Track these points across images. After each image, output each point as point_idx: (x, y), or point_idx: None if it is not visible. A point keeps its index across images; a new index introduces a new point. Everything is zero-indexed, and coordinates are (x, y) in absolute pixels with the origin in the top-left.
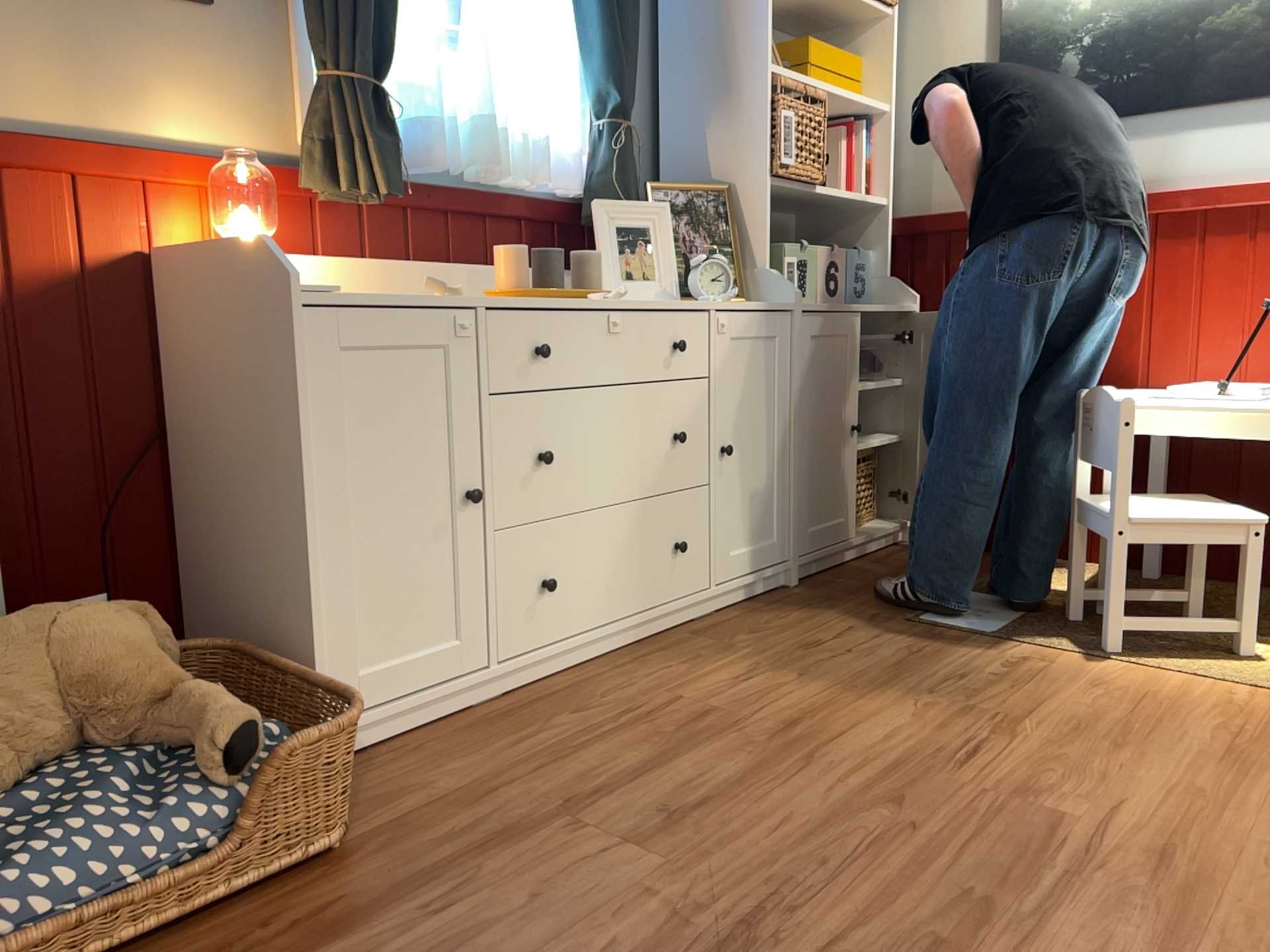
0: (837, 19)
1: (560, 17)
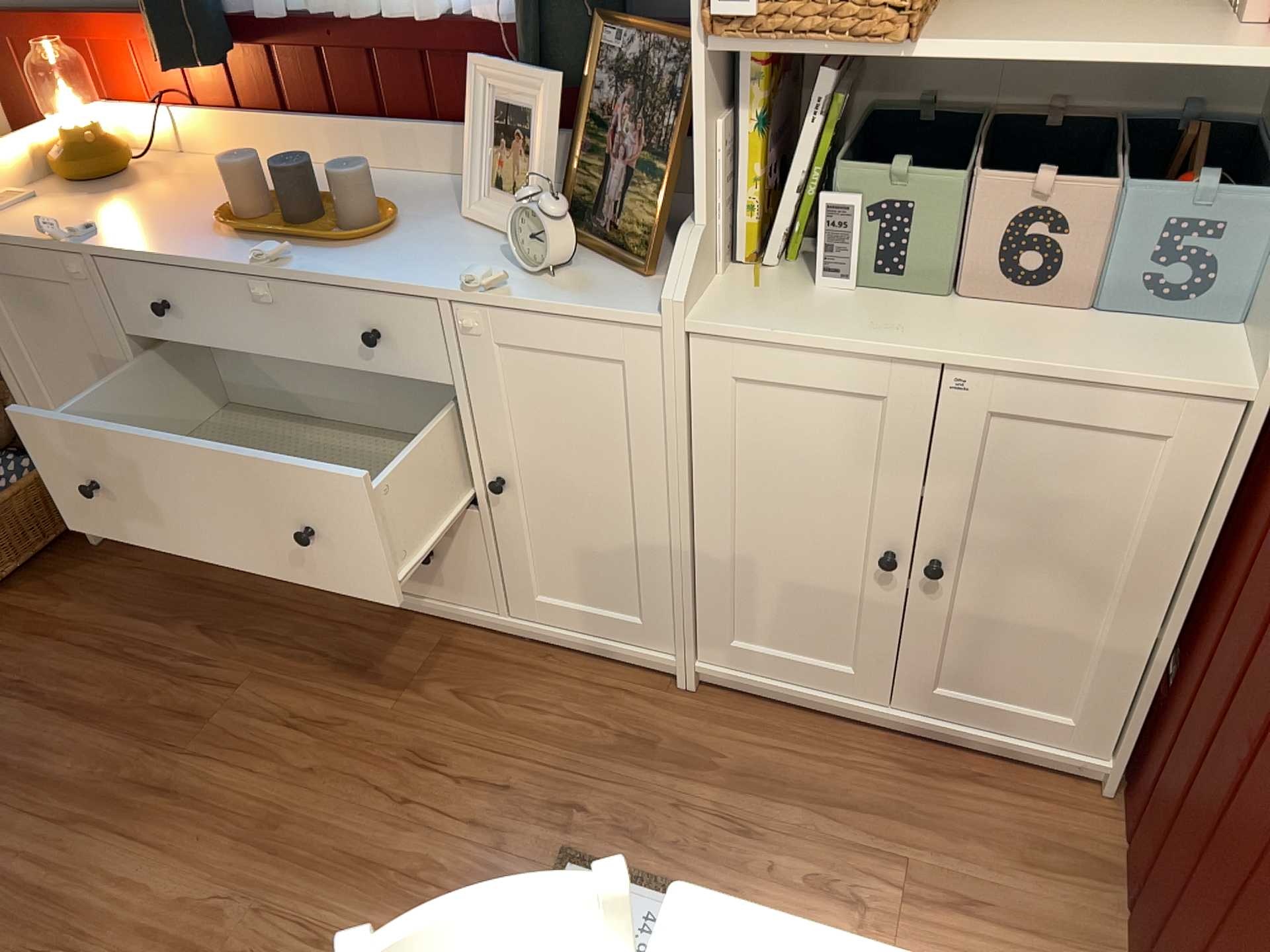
0: None
1: None
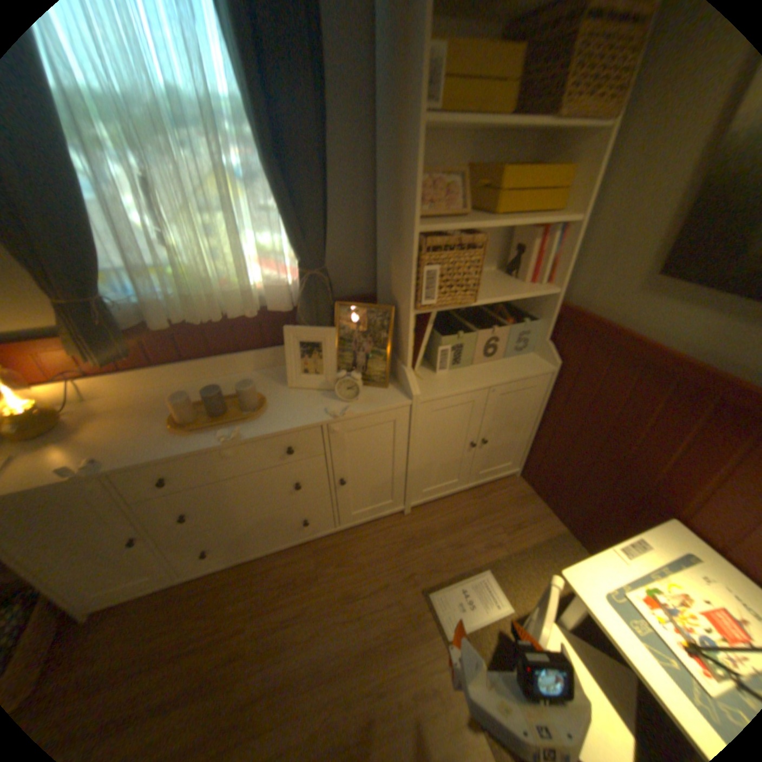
0: (561, 127)
1: (264, 190)
